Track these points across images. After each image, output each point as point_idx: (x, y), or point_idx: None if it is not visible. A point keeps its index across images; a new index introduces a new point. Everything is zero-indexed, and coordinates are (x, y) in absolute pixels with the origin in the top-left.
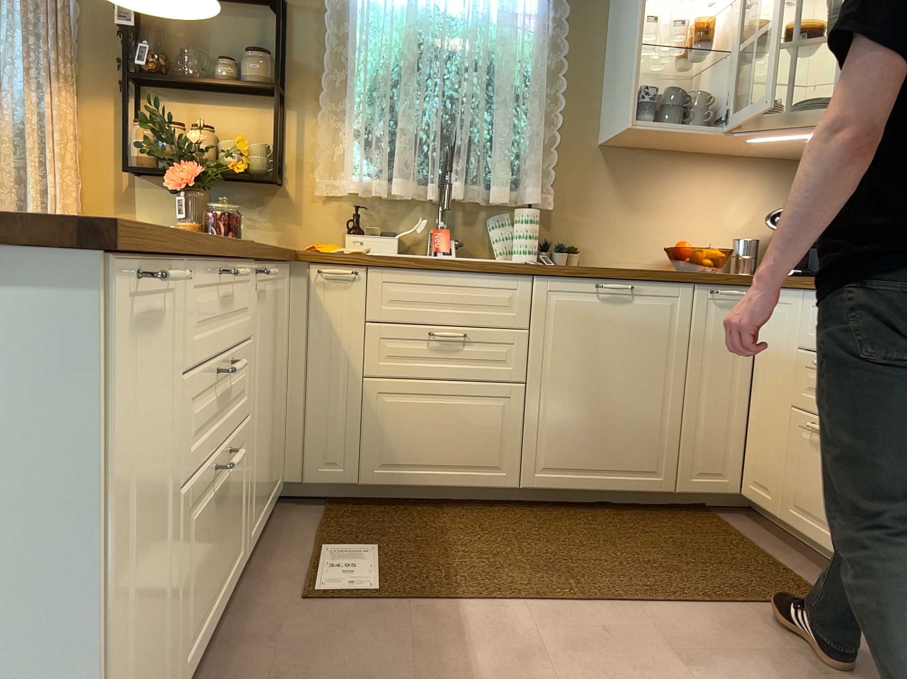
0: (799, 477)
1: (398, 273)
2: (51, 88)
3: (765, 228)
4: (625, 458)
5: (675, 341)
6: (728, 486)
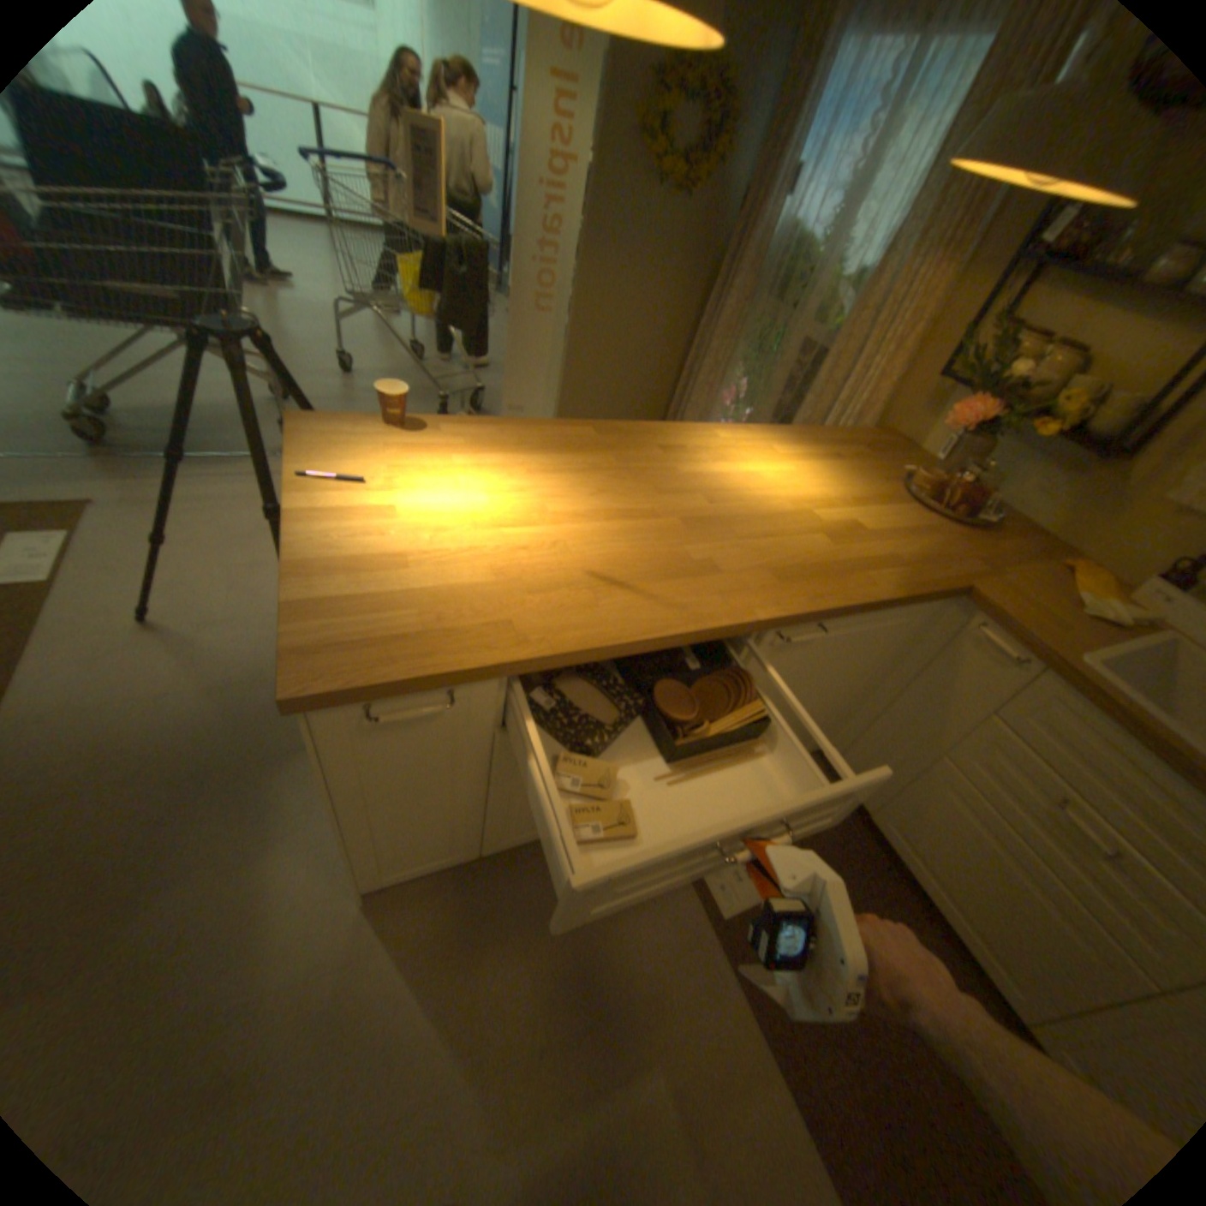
0: None
1: (1093, 710)
2: (933, 252)
3: None
4: None
5: None
6: None
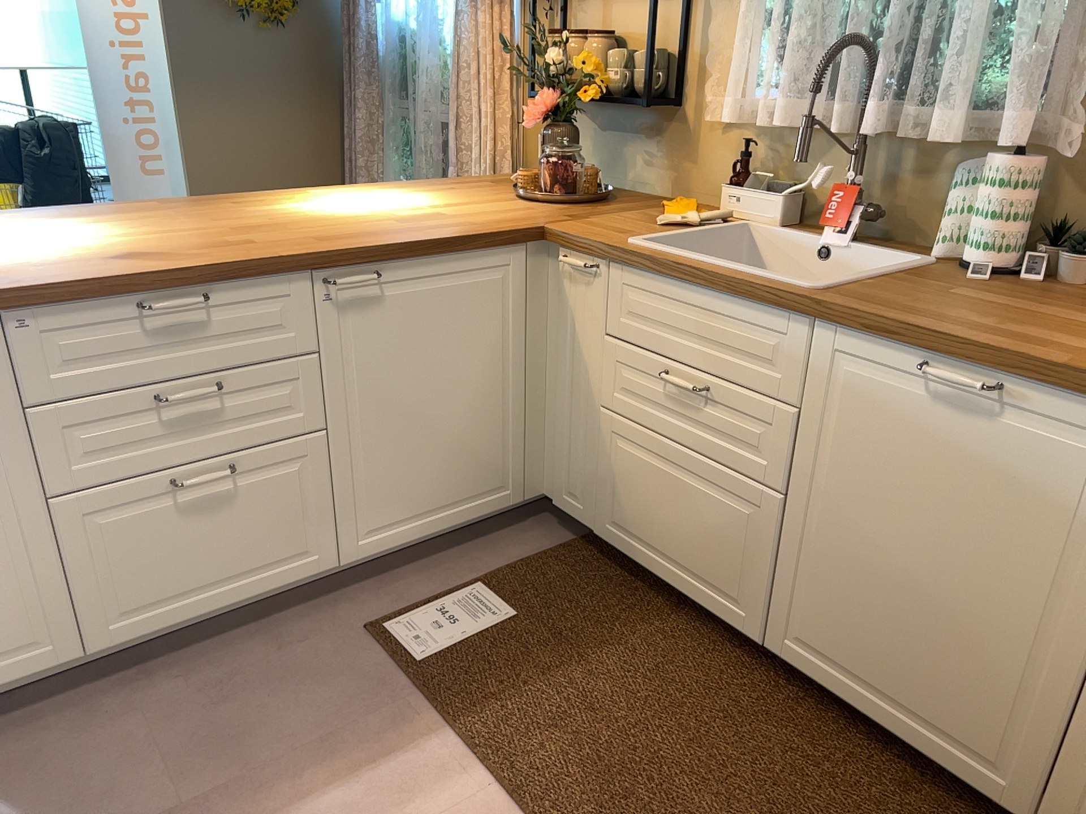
0: None
1: (640, 275)
2: (485, 4)
3: None
4: (933, 703)
5: None
6: None
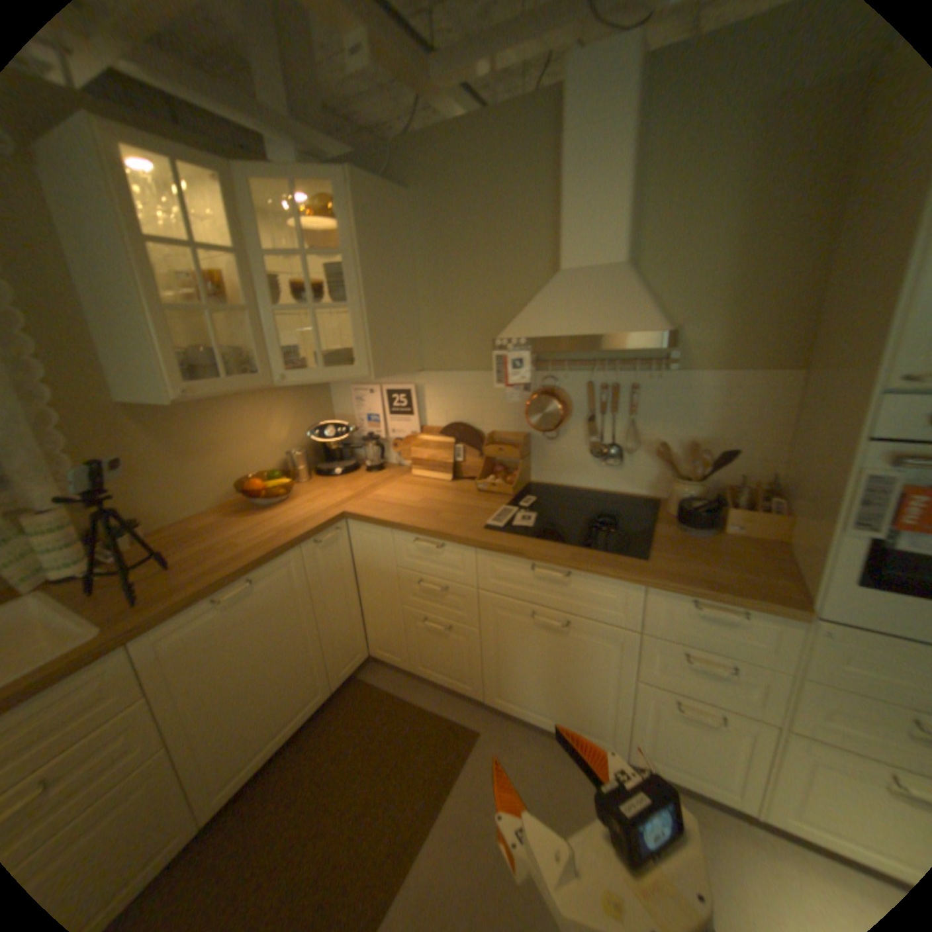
0: (420, 648)
1: None
2: None
3: (302, 434)
4: (289, 711)
5: (300, 597)
6: (361, 659)
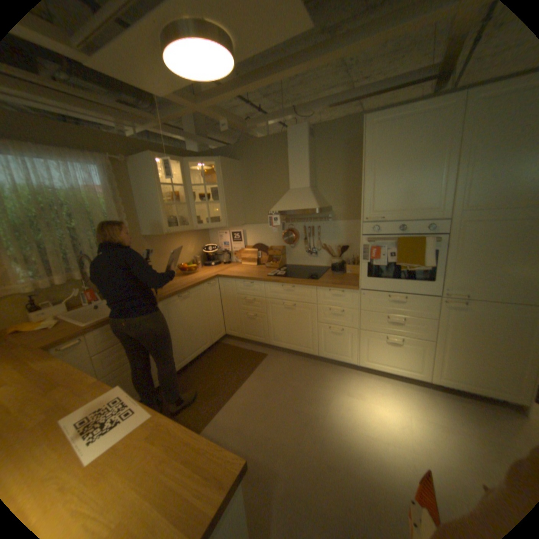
0: (245, 326)
1: (101, 330)
2: None
3: (198, 250)
4: (198, 345)
5: (202, 303)
6: (222, 335)
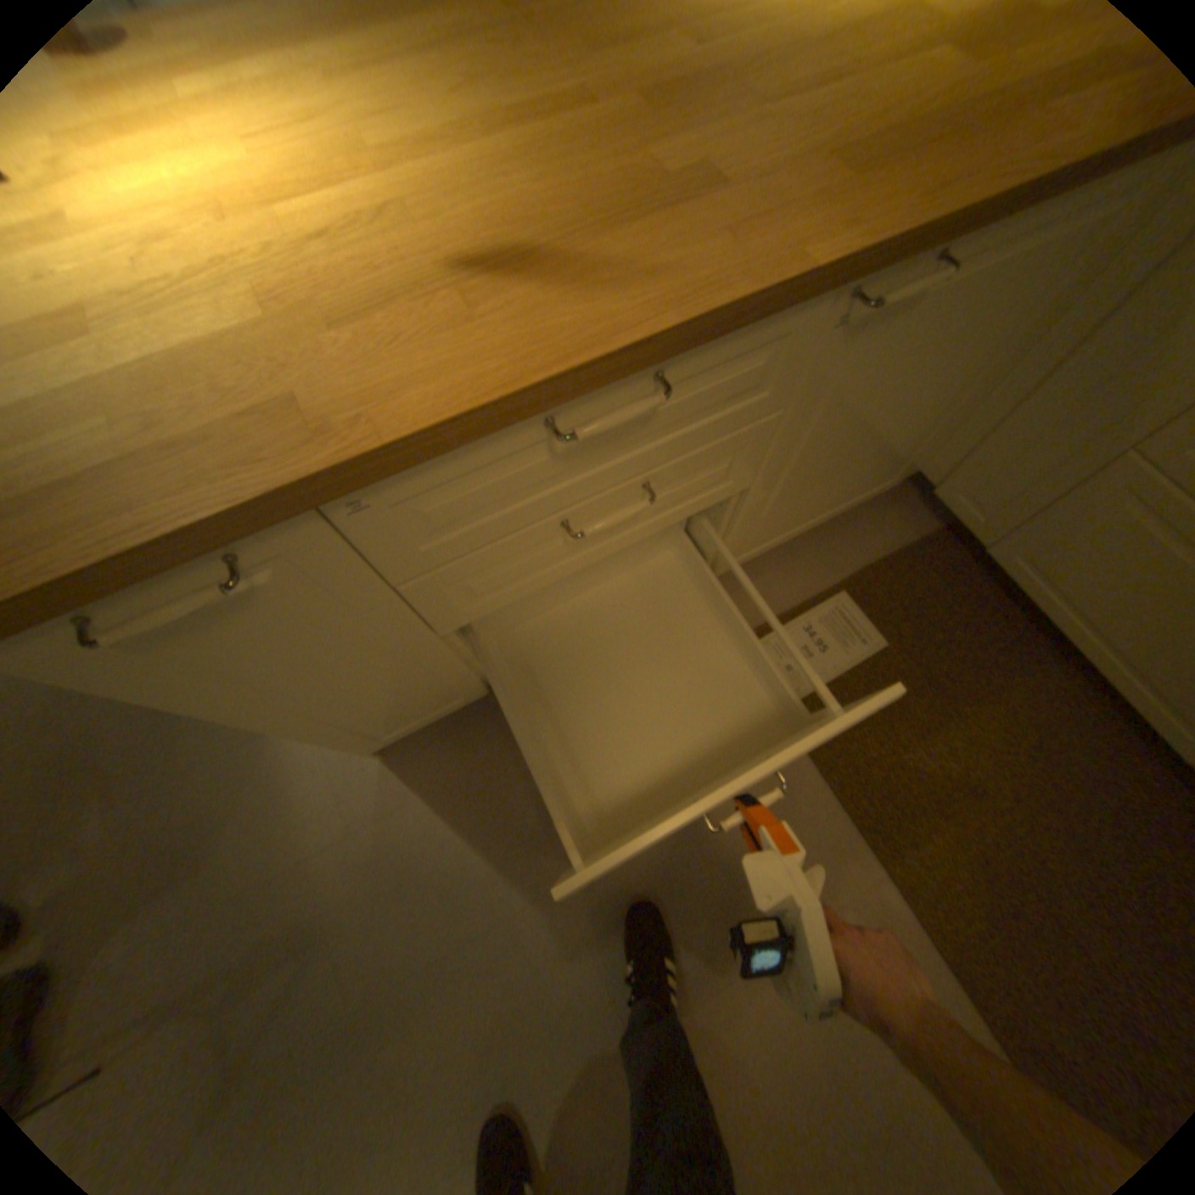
0: None
1: None
2: None
3: None
4: None
5: None
6: None
